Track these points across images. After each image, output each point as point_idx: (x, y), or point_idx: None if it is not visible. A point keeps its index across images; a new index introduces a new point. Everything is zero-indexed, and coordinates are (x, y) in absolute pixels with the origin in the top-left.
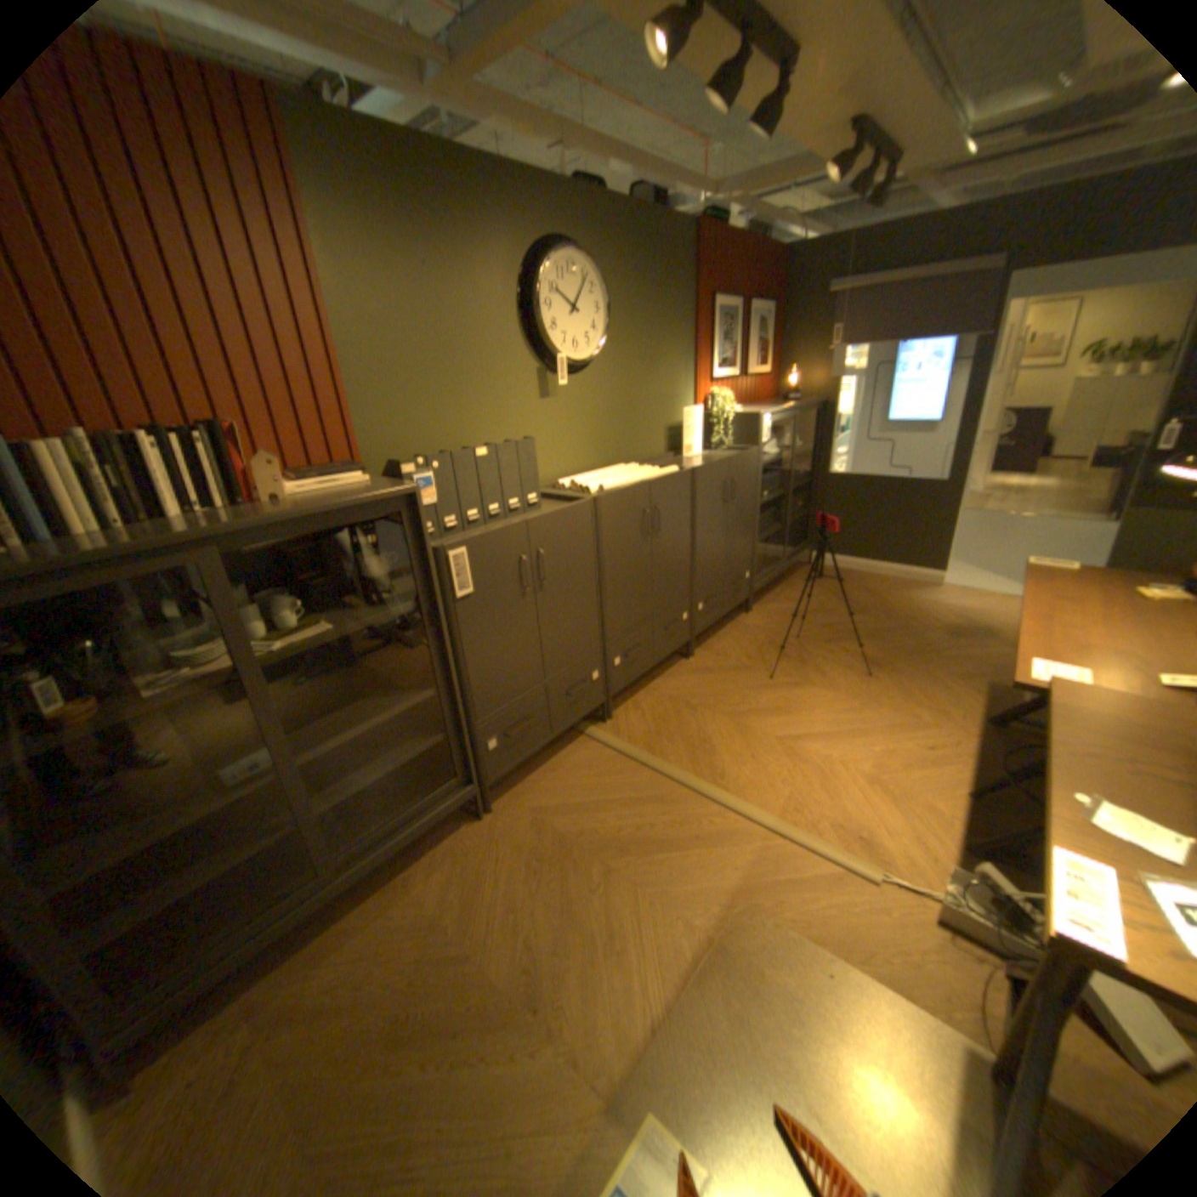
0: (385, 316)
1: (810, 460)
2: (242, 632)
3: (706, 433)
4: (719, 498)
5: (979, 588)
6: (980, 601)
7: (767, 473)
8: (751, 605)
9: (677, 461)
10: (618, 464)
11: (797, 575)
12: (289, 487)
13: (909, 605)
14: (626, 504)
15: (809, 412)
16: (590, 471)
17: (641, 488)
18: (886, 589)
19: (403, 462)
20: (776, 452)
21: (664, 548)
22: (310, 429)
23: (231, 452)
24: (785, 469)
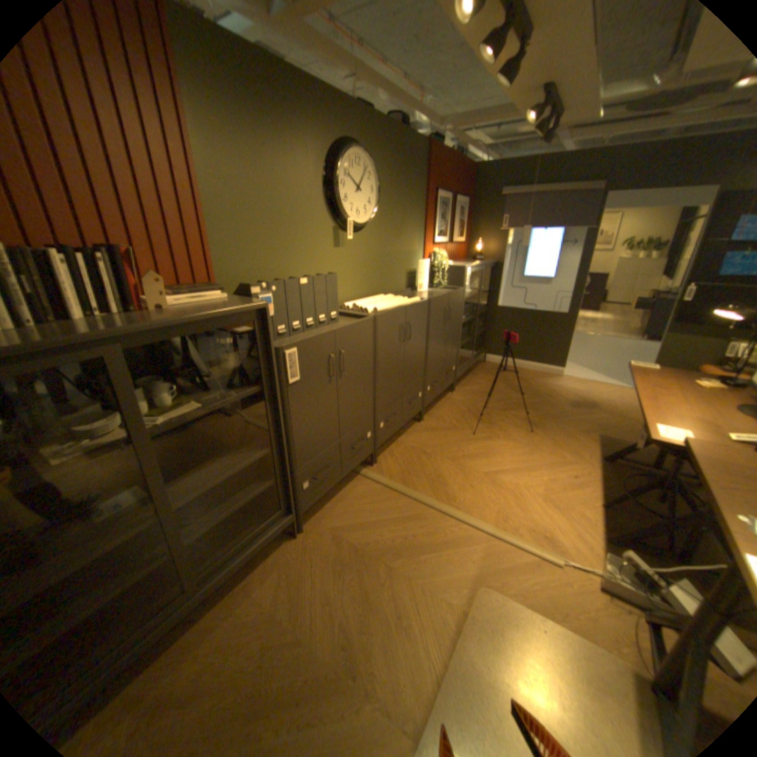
0: (236, 180)
1: (486, 297)
2: (137, 411)
3: (429, 277)
4: (441, 319)
5: (583, 378)
6: (585, 386)
7: (464, 304)
8: (454, 387)
9: (414, 294)
10: (378, 294)
11: (477, 368)
12: (167, 299)
13: (546, 387)
14: (392, 321)
15: (487, 267)
16: (362, 298)
17: (401, 311)
18: (531, 378)
19: (252, 285)
20: (469, 291)
21: (411, 350)
22: (180, 257)
23: (122, 270)
24: (474, 302)
